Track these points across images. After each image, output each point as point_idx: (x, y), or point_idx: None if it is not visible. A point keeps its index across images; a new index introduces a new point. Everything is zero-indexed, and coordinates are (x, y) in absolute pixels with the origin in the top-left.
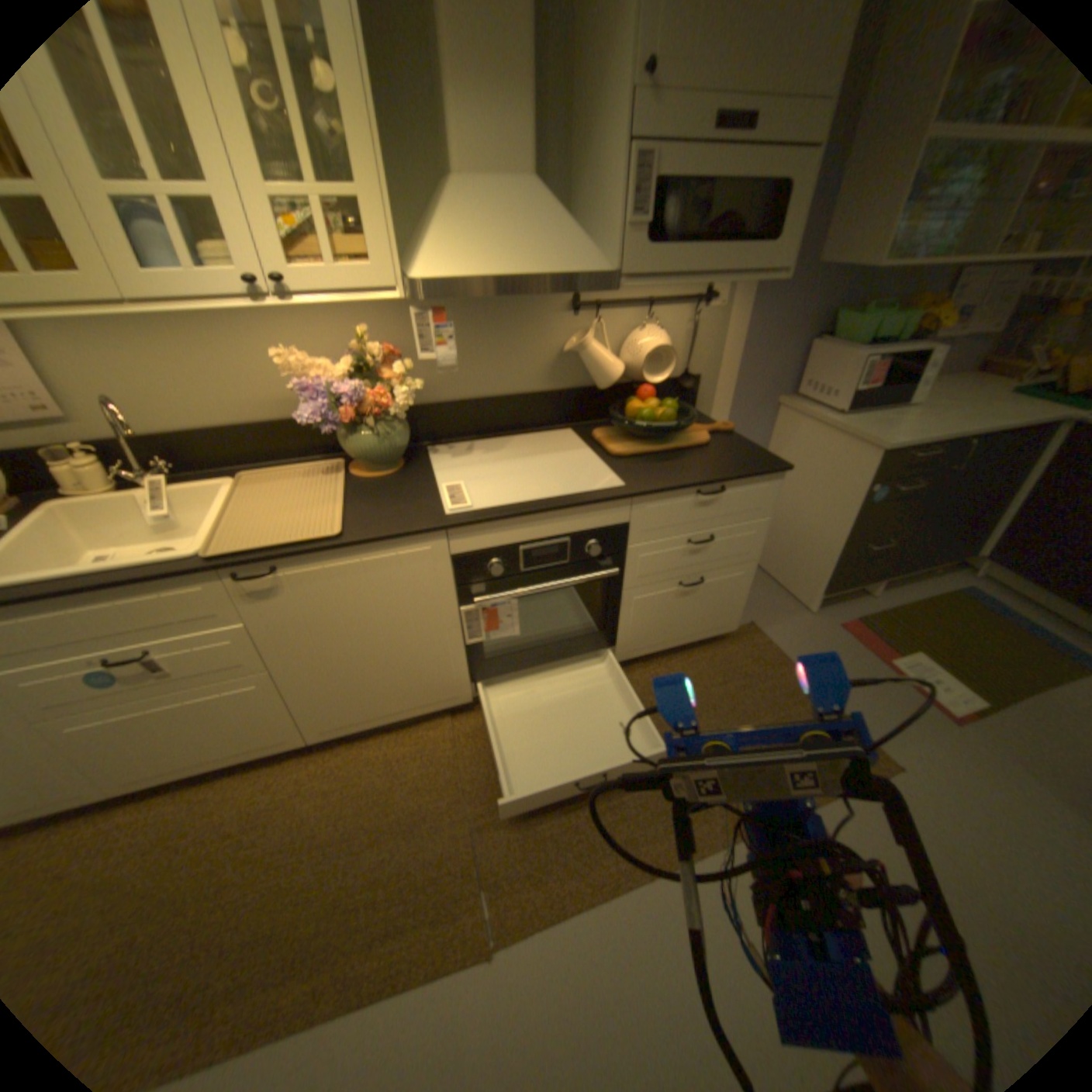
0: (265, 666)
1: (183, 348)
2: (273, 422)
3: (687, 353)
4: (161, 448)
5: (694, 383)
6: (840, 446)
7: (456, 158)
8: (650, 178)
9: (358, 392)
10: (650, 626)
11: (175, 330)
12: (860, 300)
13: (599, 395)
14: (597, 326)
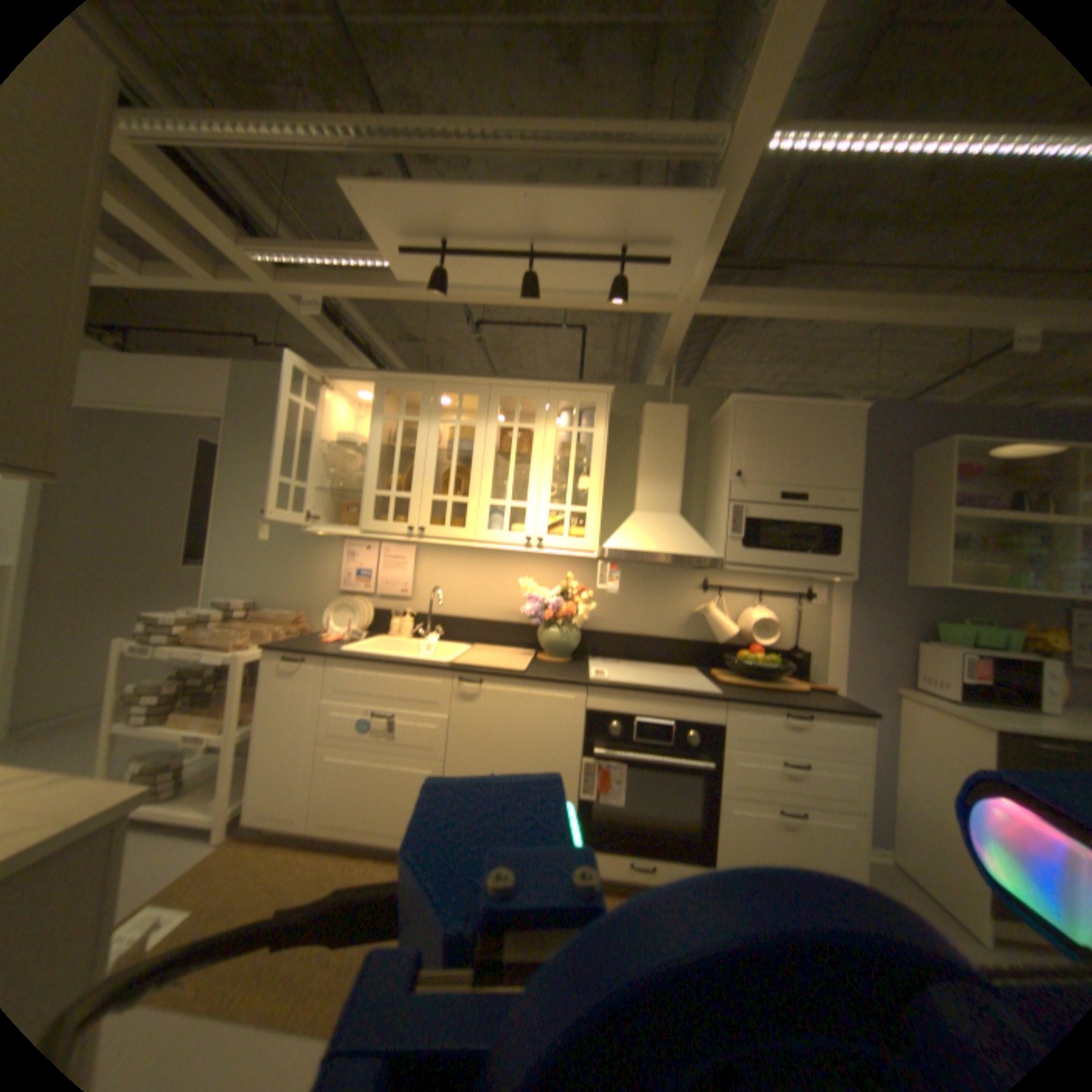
0: (442, 757)
1: (476, 575)
2: (501, 622)
3: (794, 633)
4: (440, 624)
5: (802, 656)
6: (958, 732)
7: (636, 506)
8: (740, 517)
9: (556, 605)
10: (751, 858)
11: (477, 567)
12: (960, 620)
13: (719, 650)
14: (717, 601)
